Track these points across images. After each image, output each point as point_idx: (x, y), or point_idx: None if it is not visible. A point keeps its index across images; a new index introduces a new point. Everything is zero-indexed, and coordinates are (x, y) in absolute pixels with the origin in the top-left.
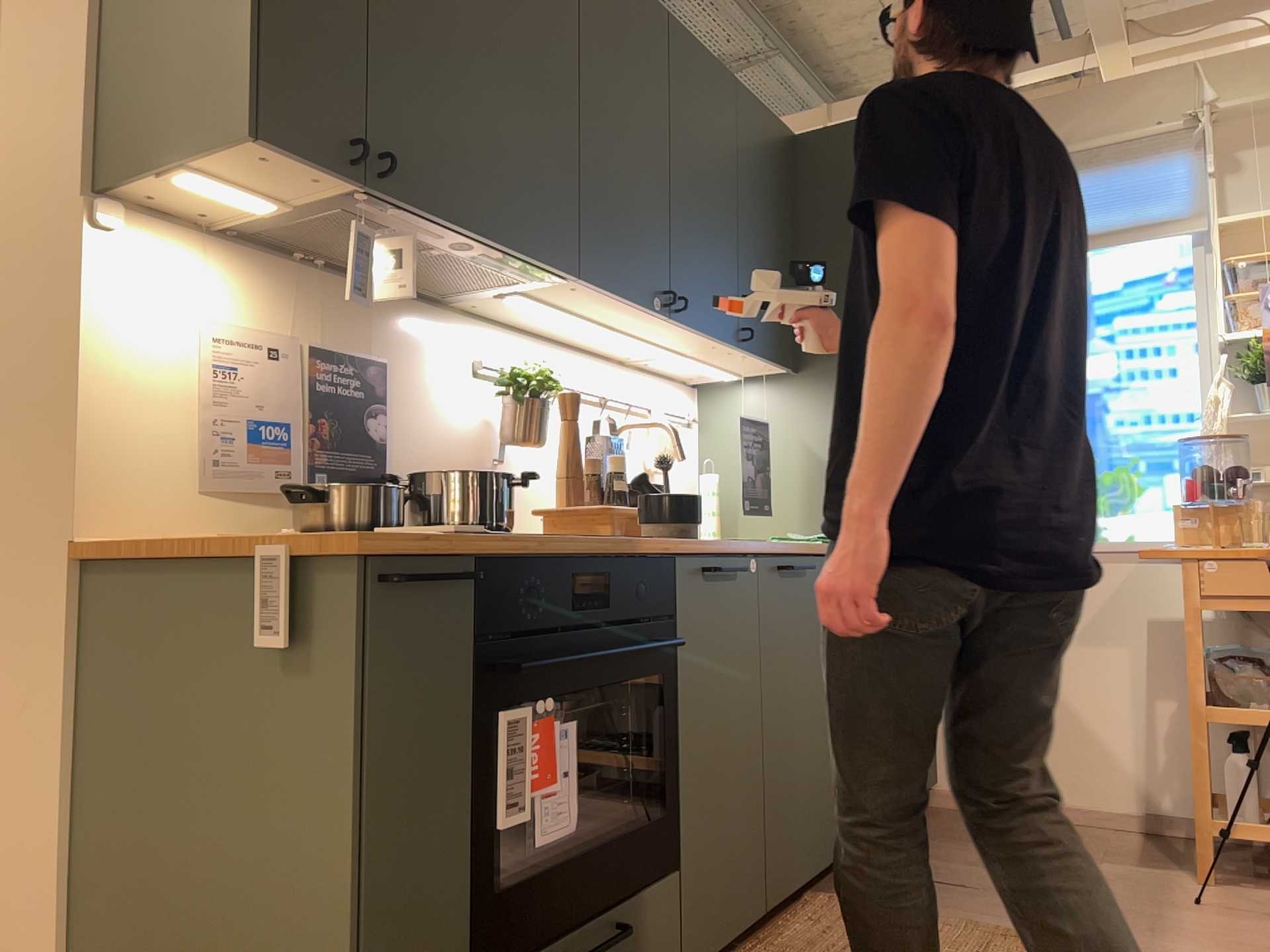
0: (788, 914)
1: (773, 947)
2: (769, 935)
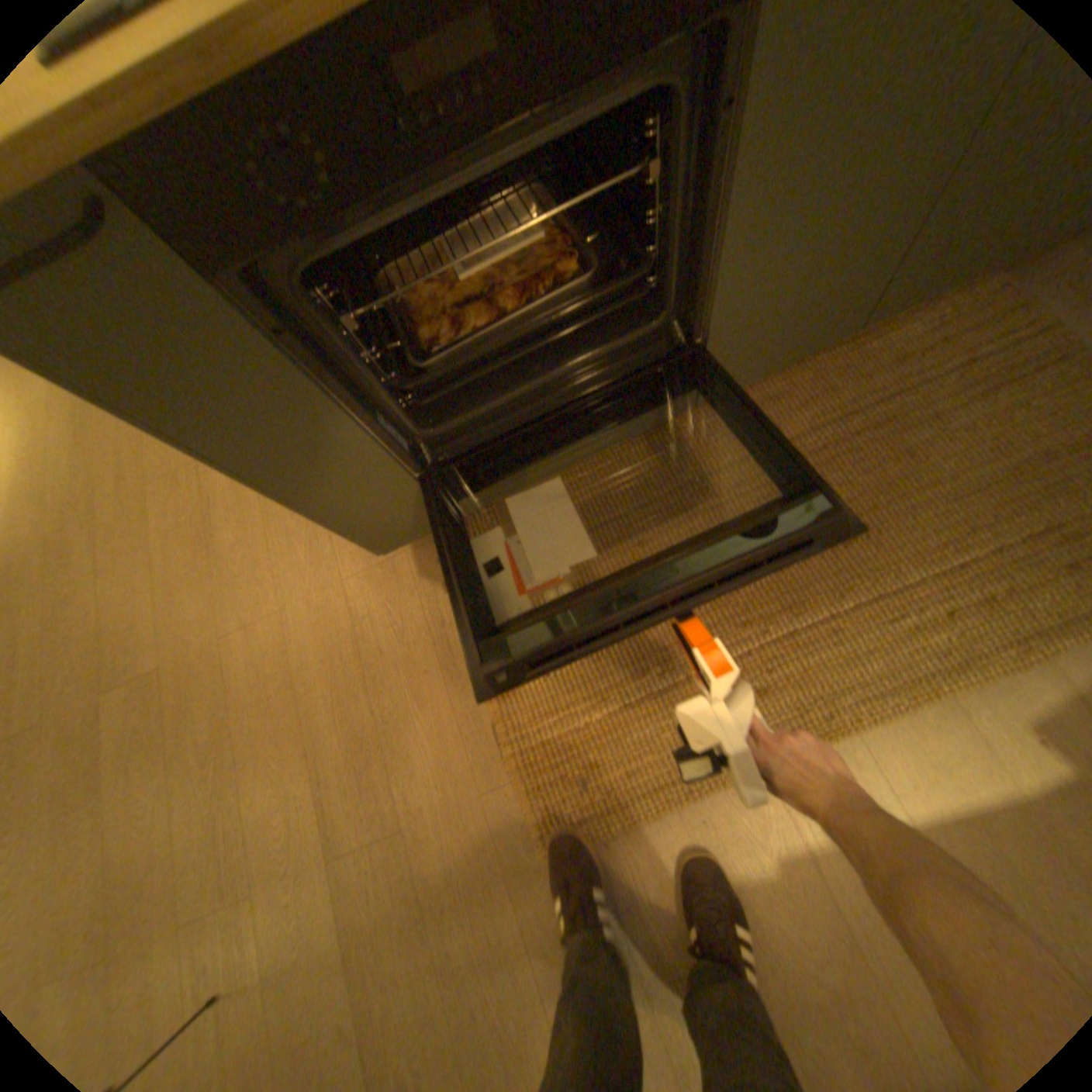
0: (926, 298)
1: (855, 353)
2: (869, 331)
